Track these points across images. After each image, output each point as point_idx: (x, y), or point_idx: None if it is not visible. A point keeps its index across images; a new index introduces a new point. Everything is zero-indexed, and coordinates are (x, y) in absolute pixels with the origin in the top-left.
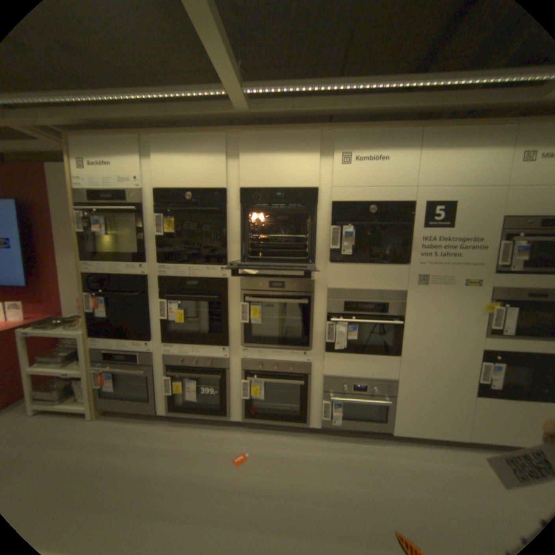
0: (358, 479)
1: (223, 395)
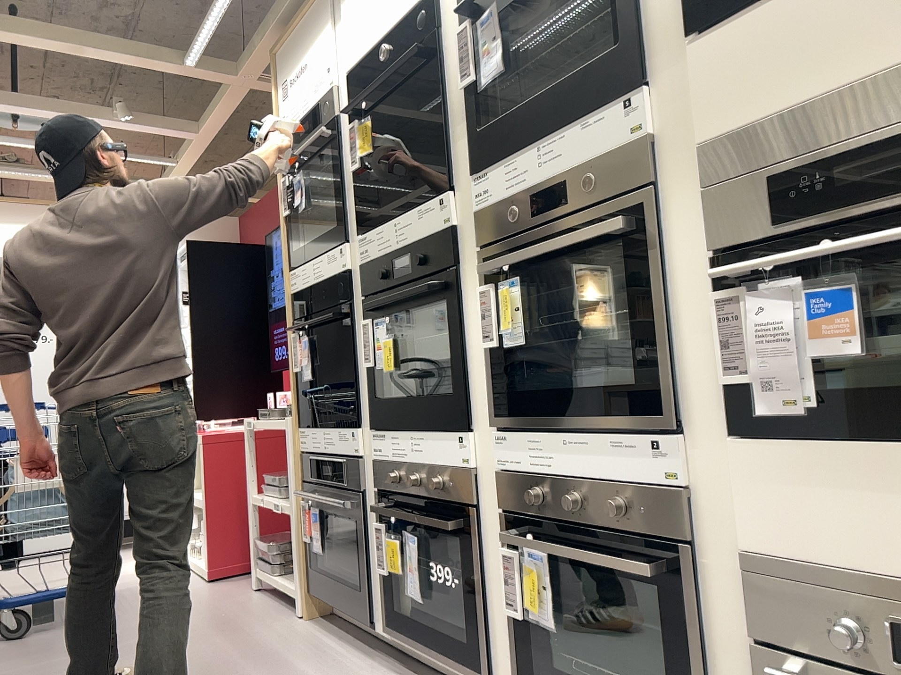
0: None
1: (473, 592)
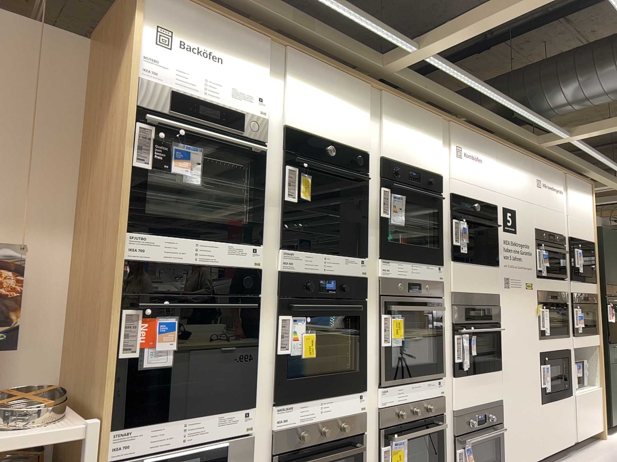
0: None
1: None
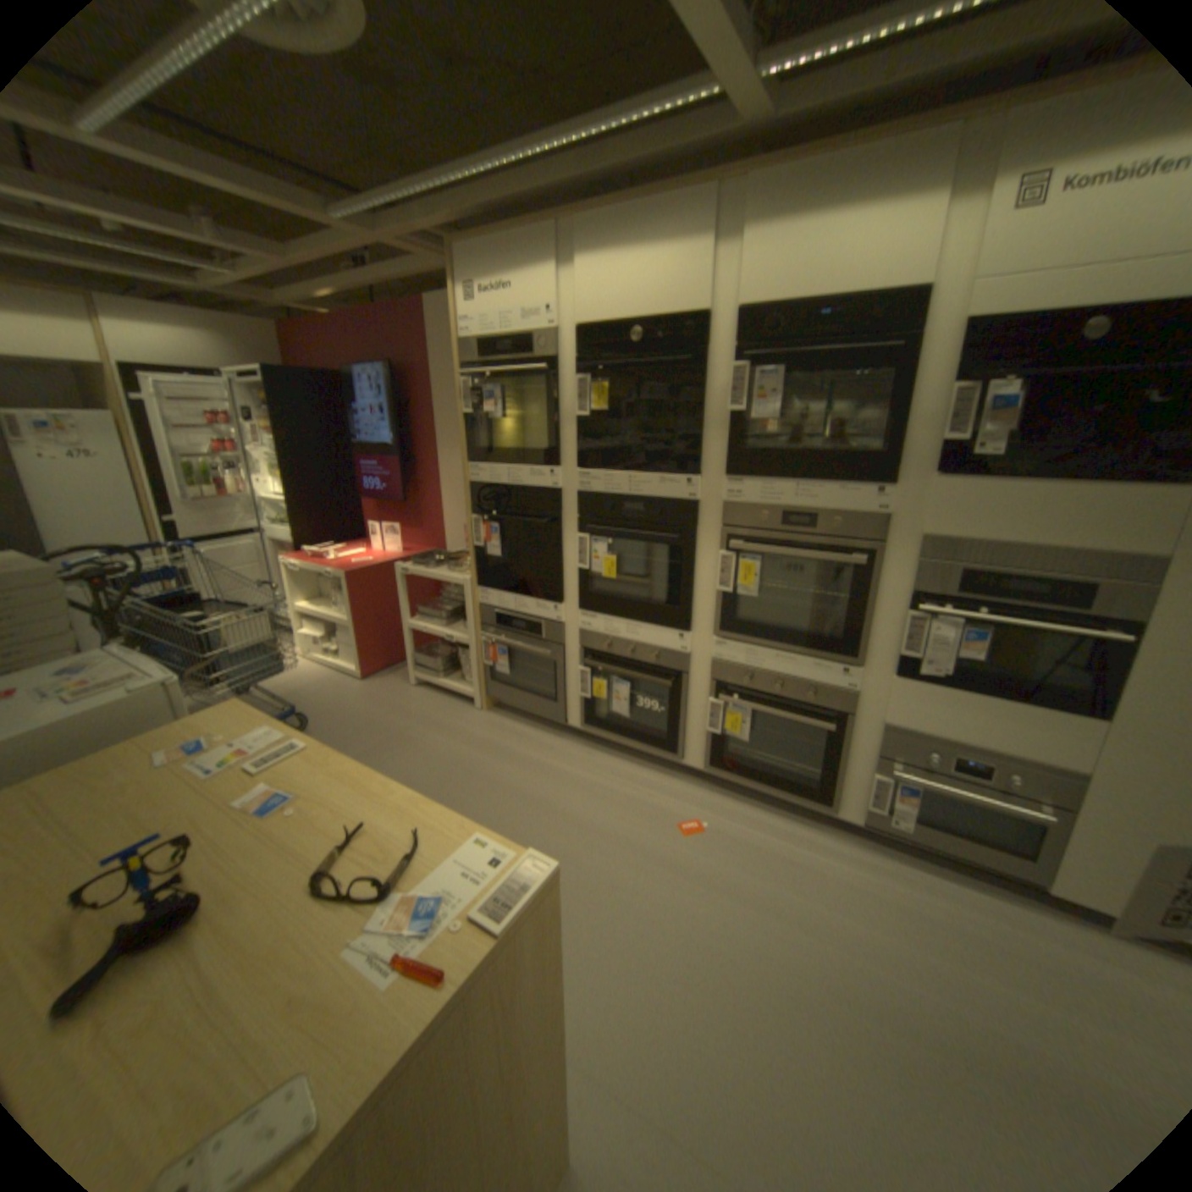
0: (930, 940)
1: (676, 717)
